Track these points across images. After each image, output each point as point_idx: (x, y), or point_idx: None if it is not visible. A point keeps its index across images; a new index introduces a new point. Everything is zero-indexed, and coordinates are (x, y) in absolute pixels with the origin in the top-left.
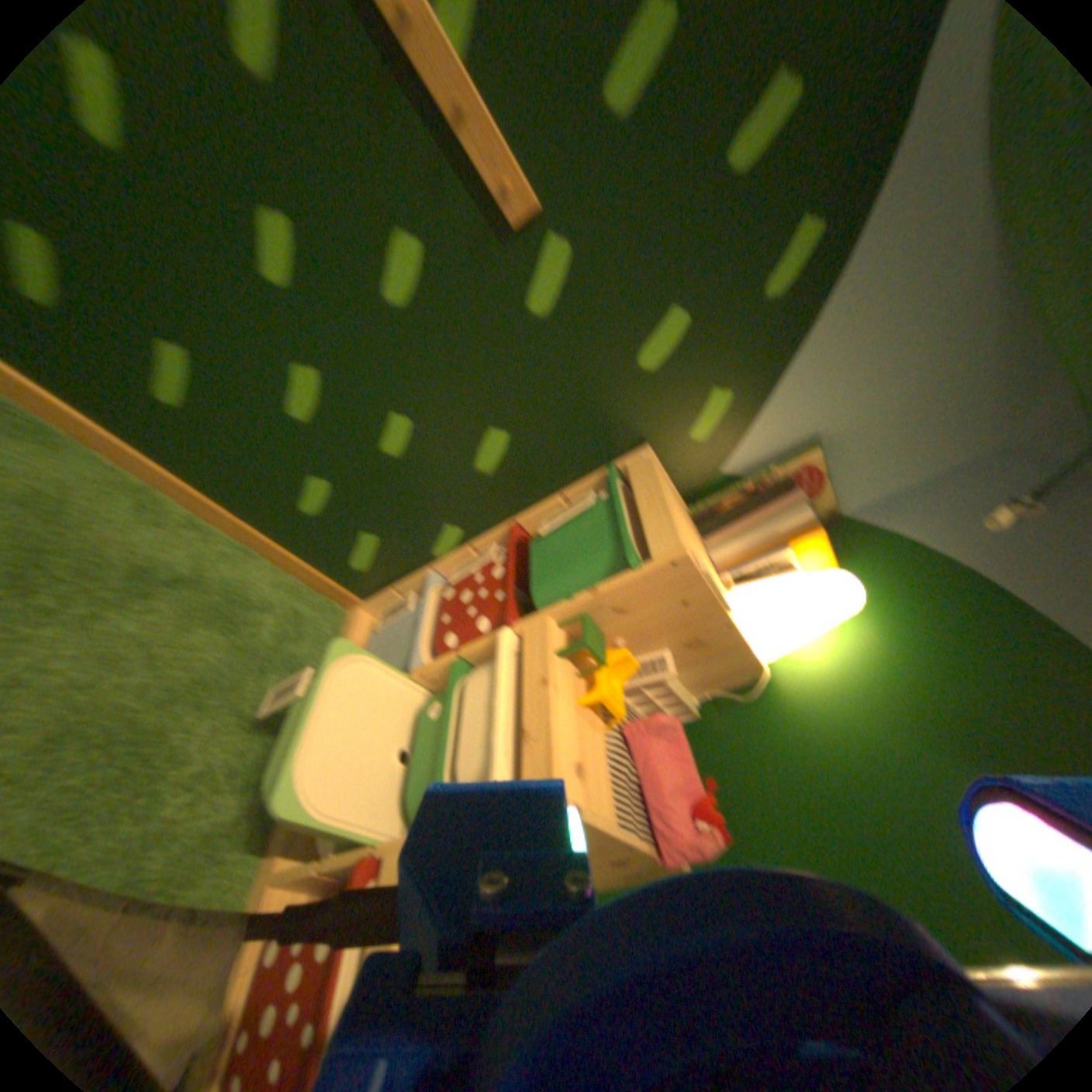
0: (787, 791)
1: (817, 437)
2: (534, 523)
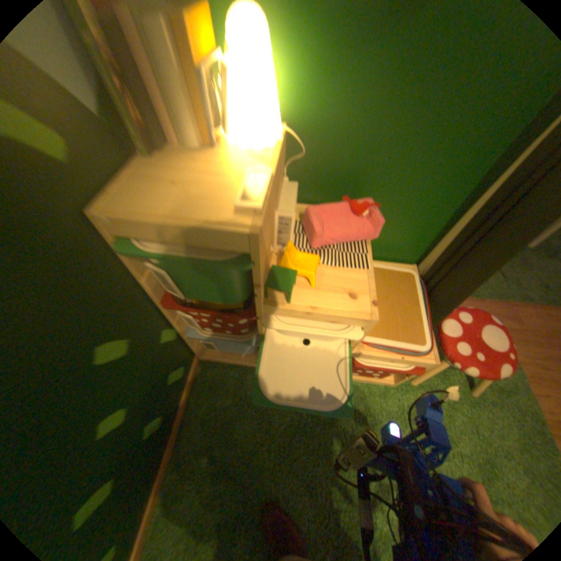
0: (358, 148)
1: None
2: (163, 291)
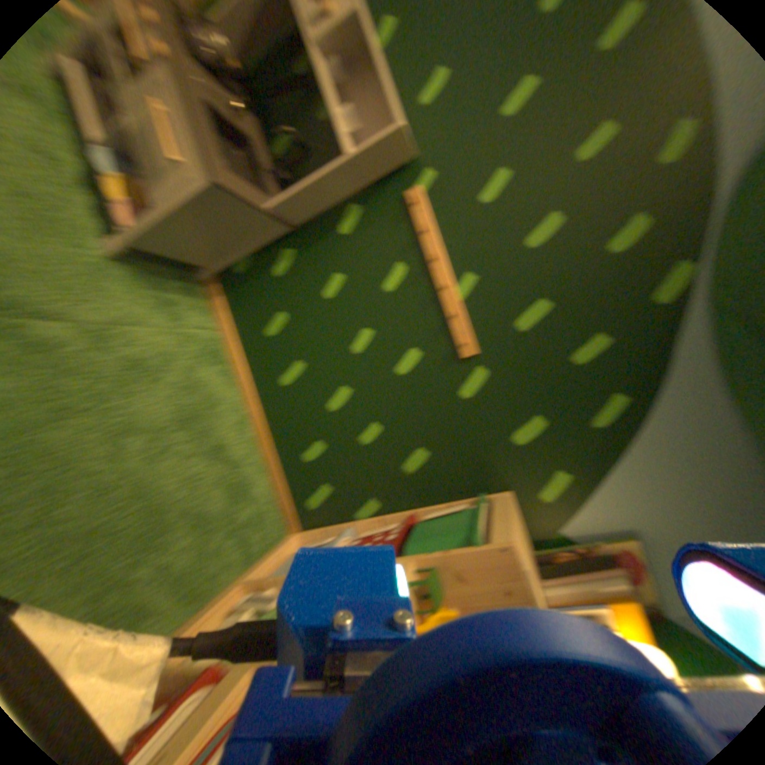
0: None
1: (636, 531)
2: (425, 517)
